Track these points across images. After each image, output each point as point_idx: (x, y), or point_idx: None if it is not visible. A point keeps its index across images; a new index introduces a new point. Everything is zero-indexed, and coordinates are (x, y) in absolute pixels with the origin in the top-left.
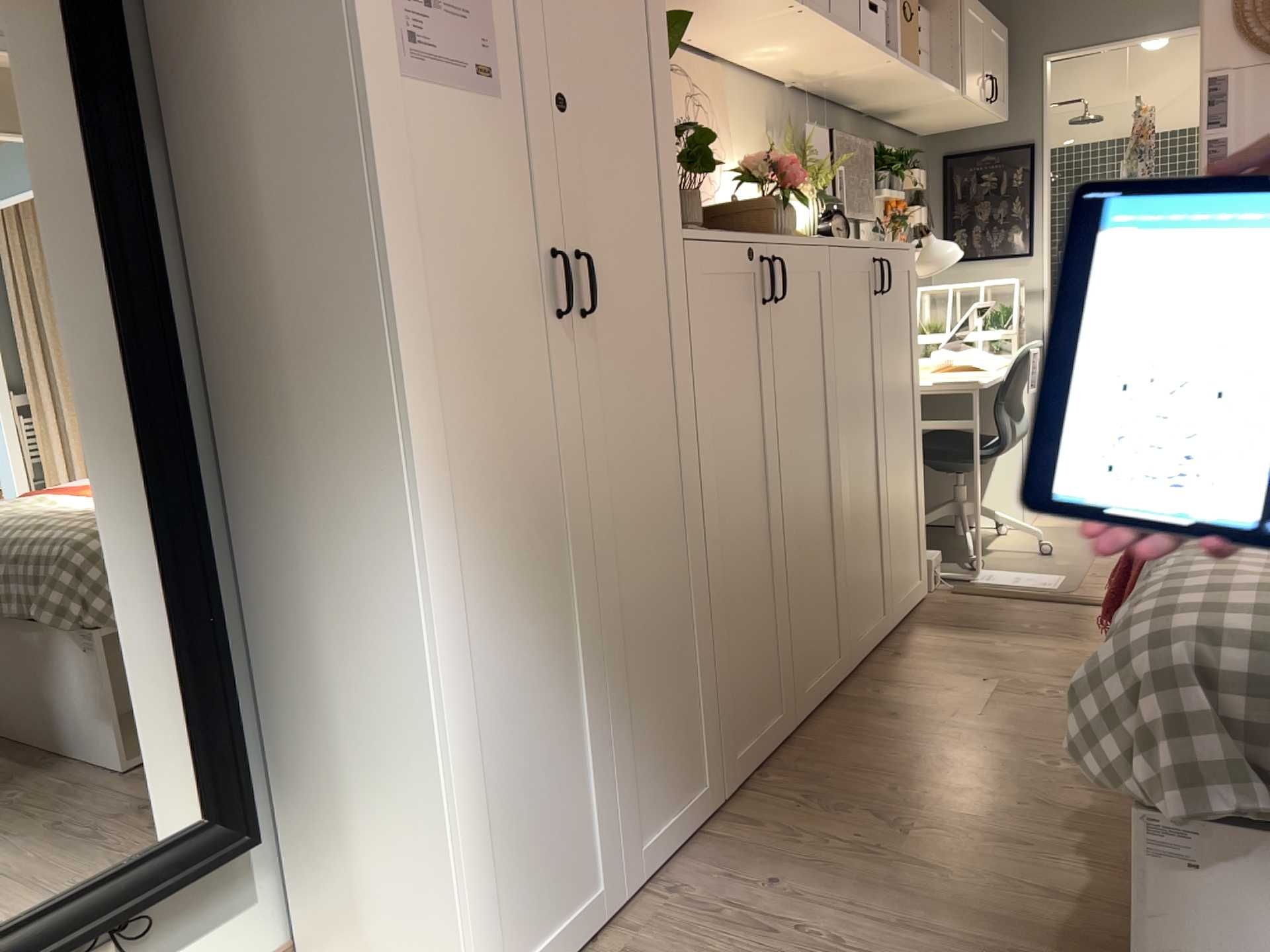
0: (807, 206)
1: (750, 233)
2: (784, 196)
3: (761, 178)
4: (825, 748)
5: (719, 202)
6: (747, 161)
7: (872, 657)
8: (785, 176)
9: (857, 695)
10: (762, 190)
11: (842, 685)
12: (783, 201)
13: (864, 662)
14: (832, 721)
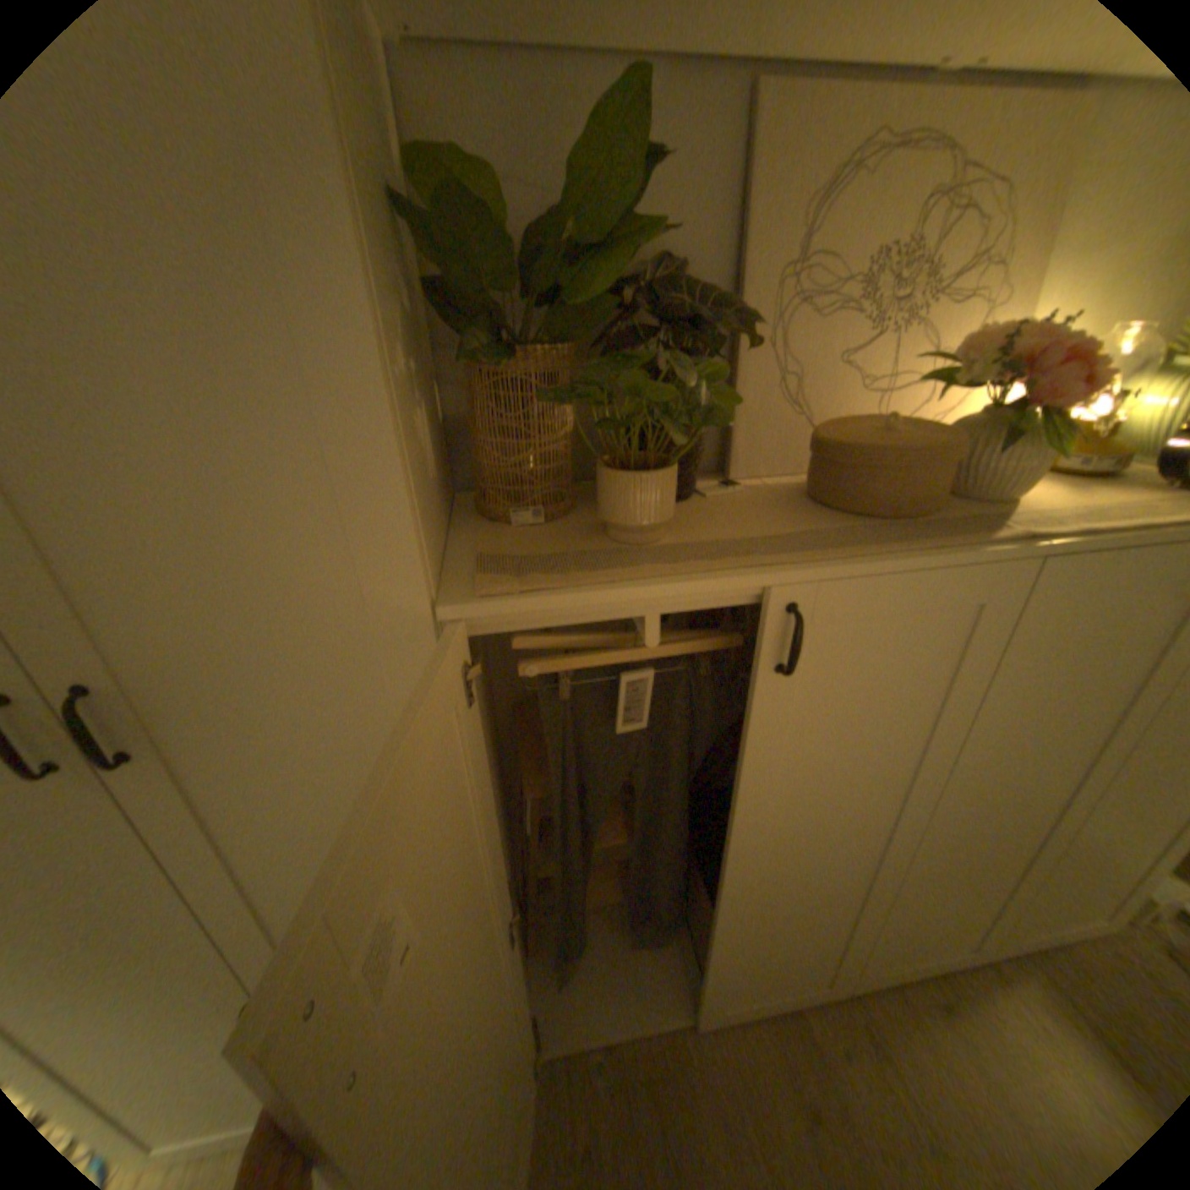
0: (1068, 450)
1: (756, 556)
2: (1020, 423)
3: (991, 378)
4: (695, 1088)
5: (833, 435)
6: (974, 341)
7: (910, 987)
8: (1037, 384)
9: (824, 1035)
10: (999, 393)
11: (828, 1000)
12: (1022, 428)
13: (894, 984)
14: (752, 1051)
